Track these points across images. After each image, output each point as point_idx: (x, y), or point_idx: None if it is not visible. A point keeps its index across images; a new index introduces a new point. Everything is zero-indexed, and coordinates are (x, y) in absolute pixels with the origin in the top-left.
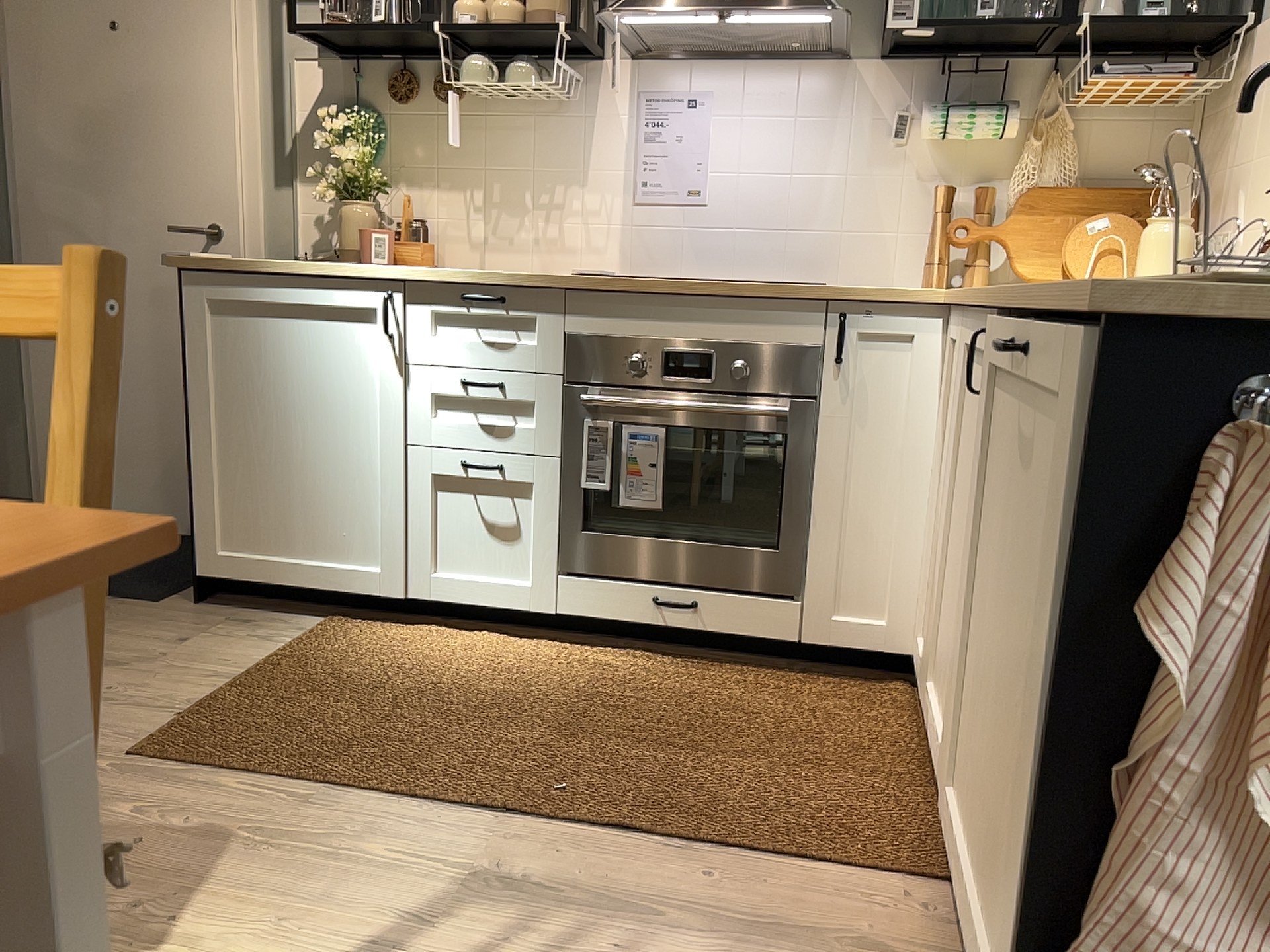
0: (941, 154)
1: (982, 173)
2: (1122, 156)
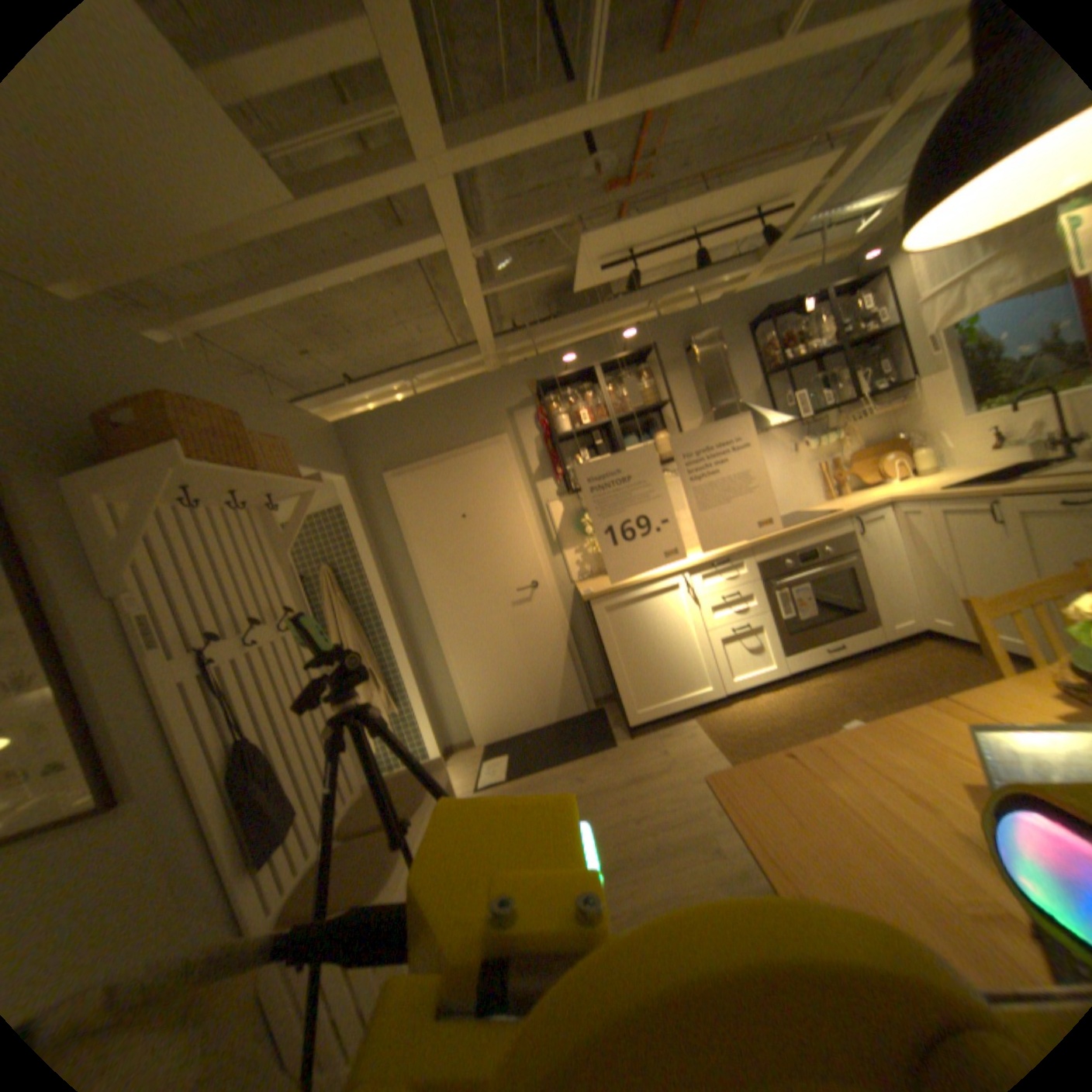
0: (814, 451)
1: (831, 453)
2: (875, 431)
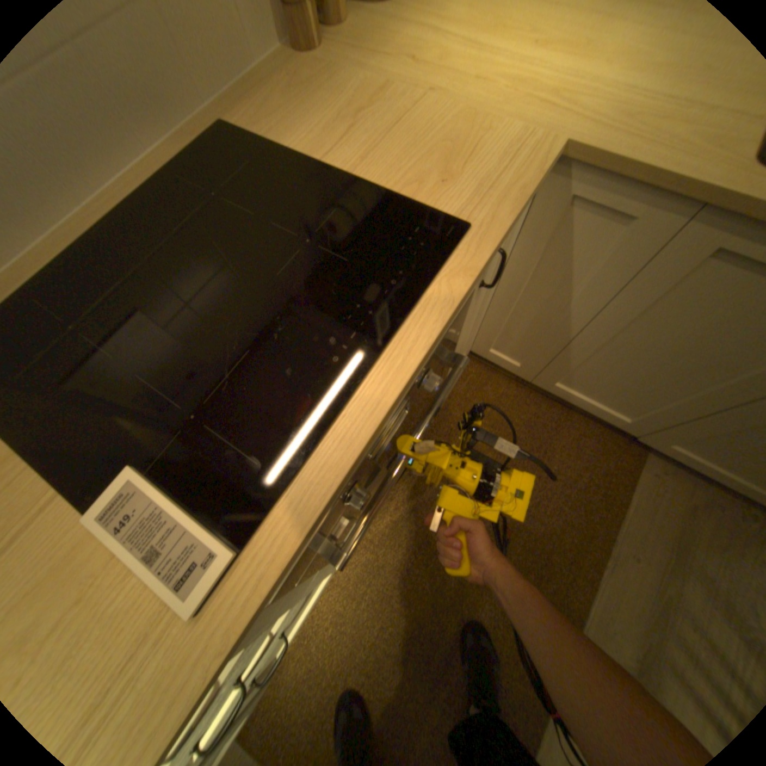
0: None
1: None
2: None
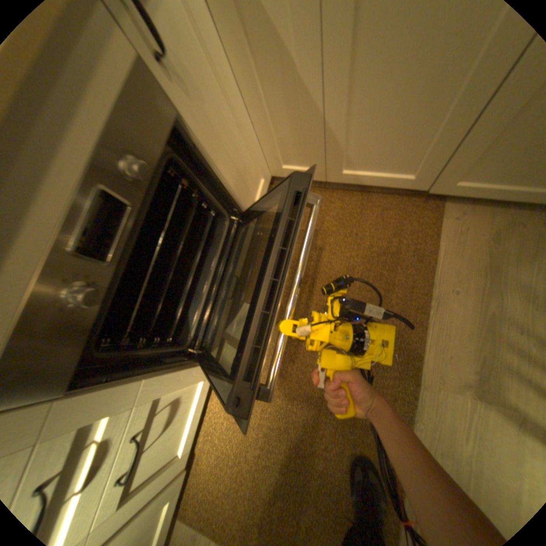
0: None
1: None
2: None
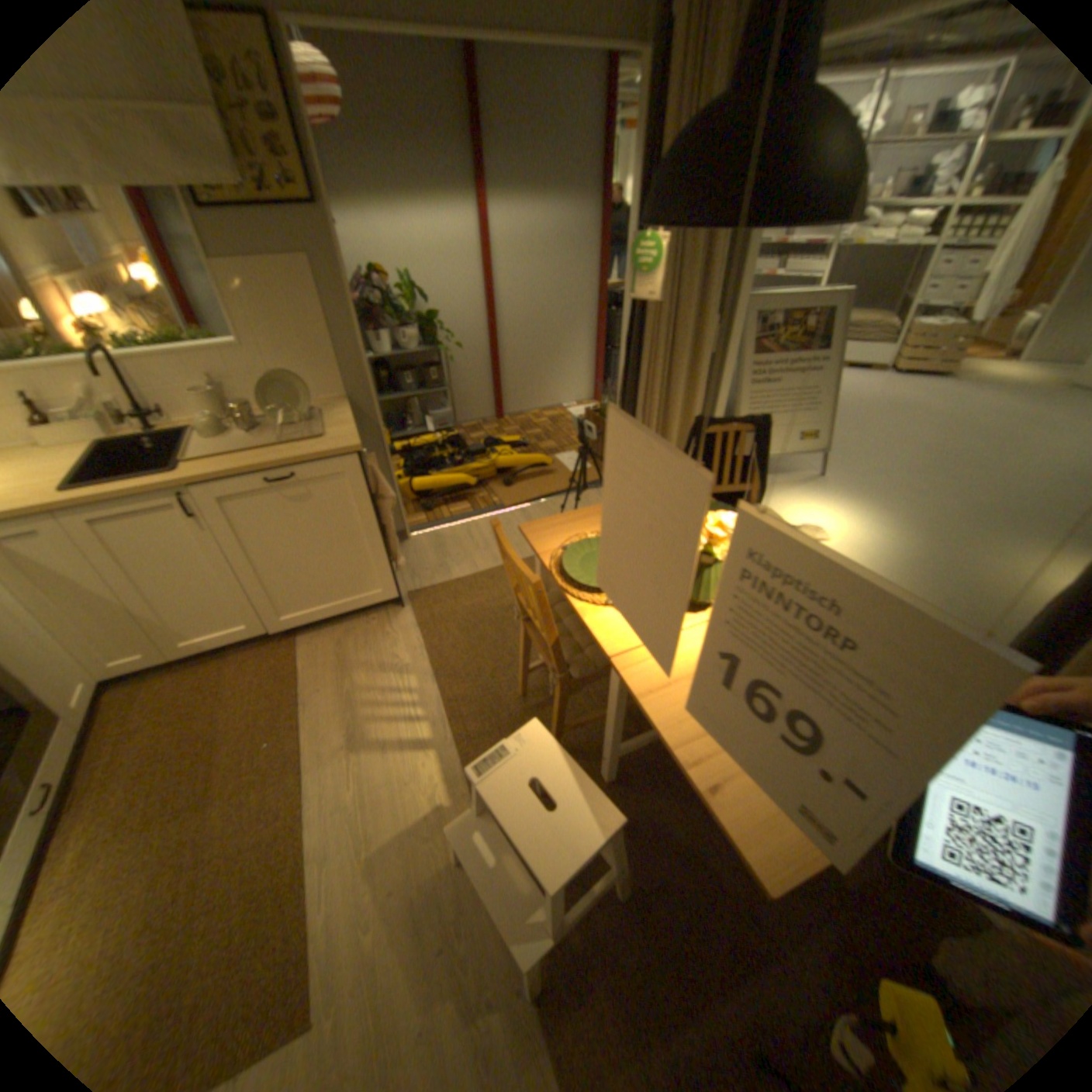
0: None
1: None
2: None
